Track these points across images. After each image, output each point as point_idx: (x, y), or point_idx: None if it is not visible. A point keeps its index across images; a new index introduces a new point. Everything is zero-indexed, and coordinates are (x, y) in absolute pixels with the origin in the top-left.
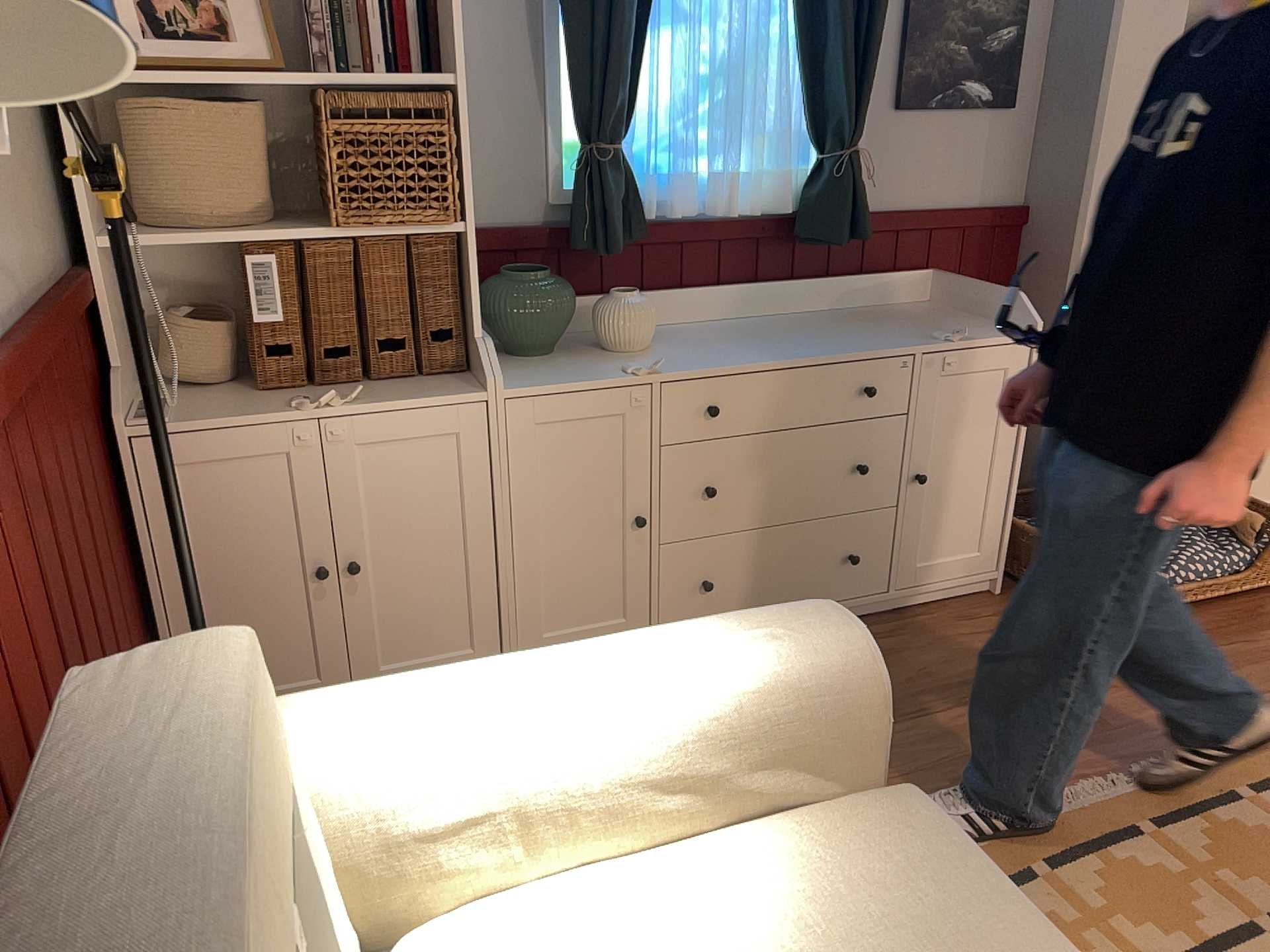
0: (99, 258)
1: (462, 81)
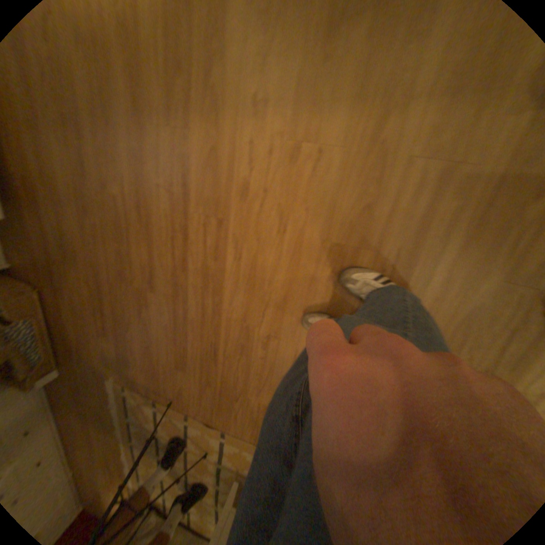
0: None
1: None
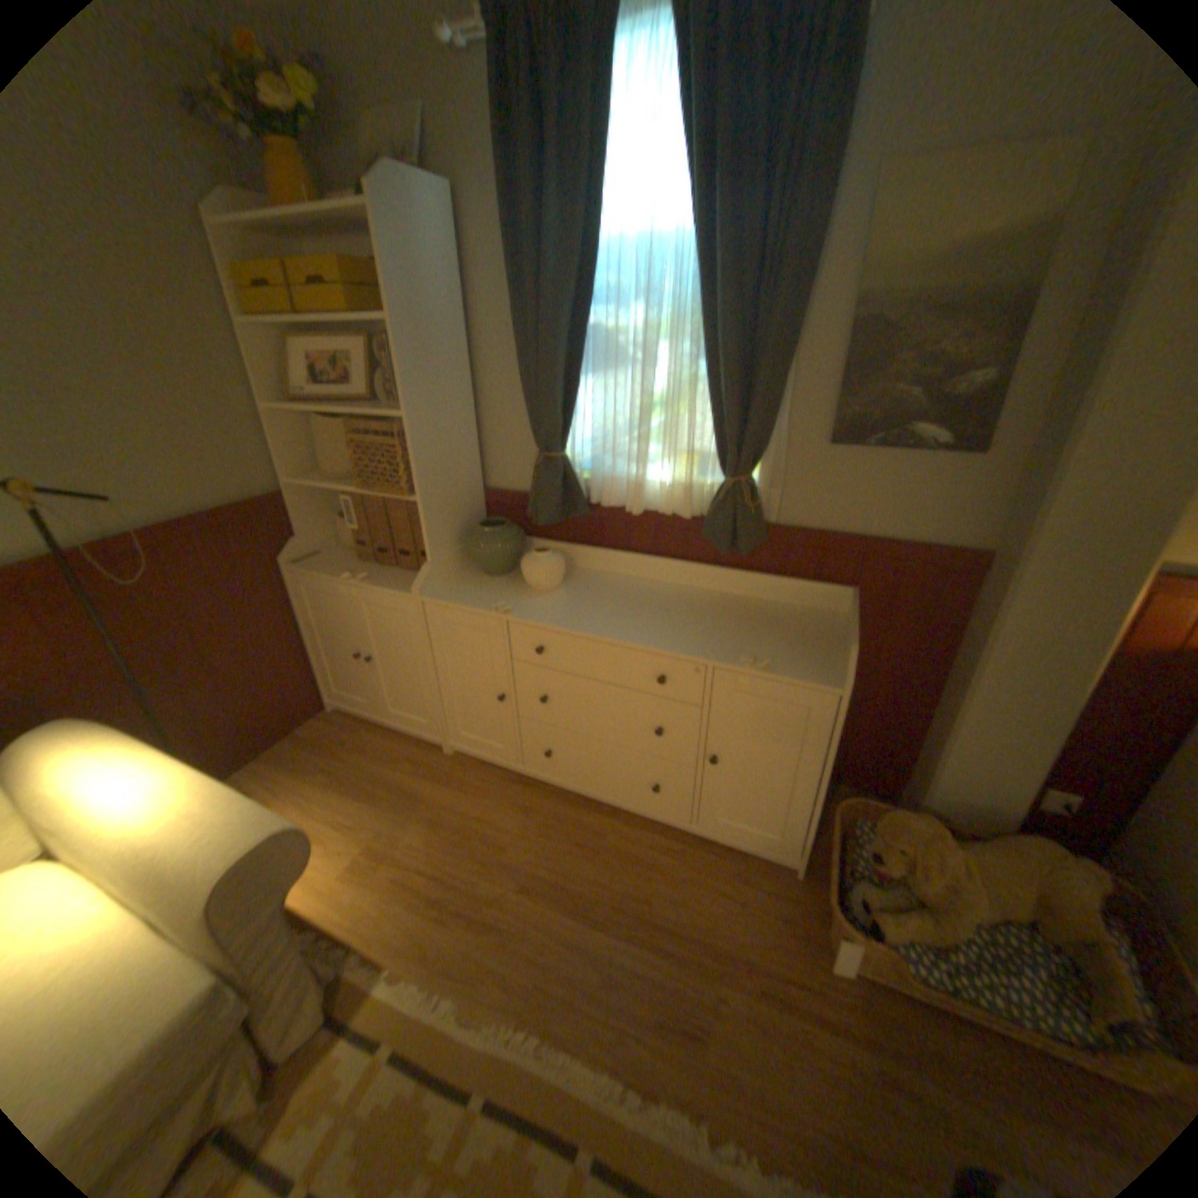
0: (287, 486)
1: (407, 415)
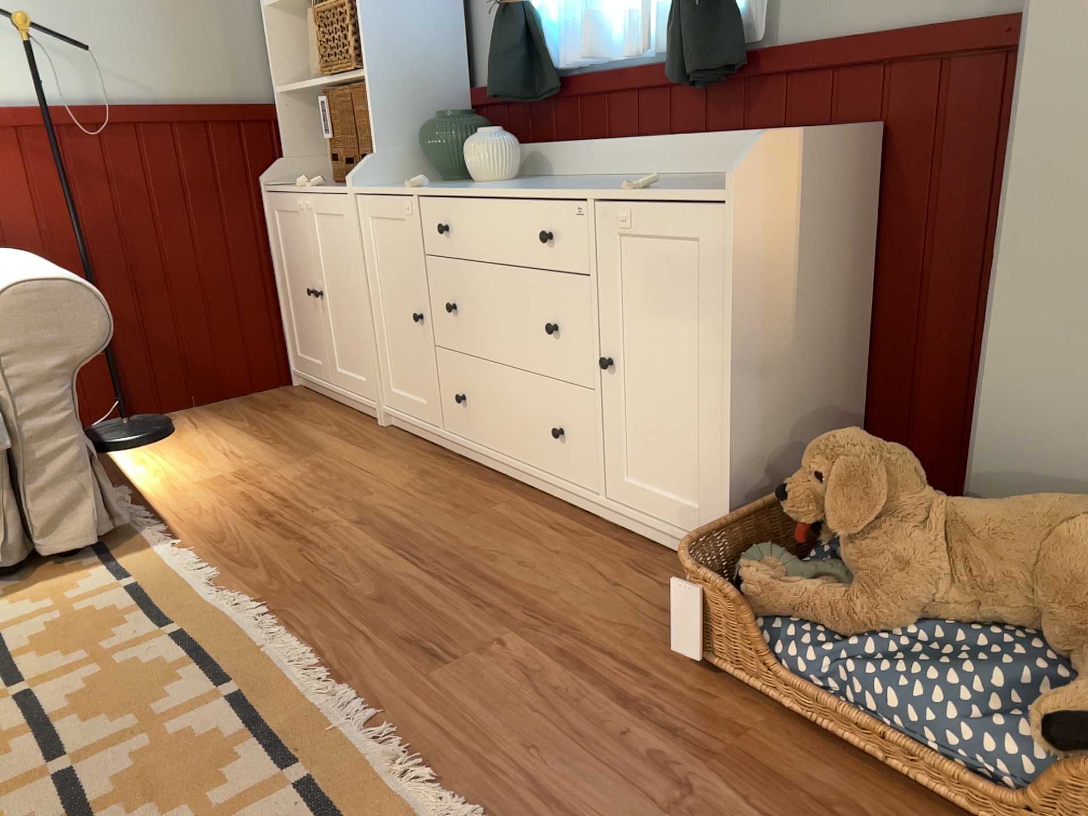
0: (280, 100)
1: None
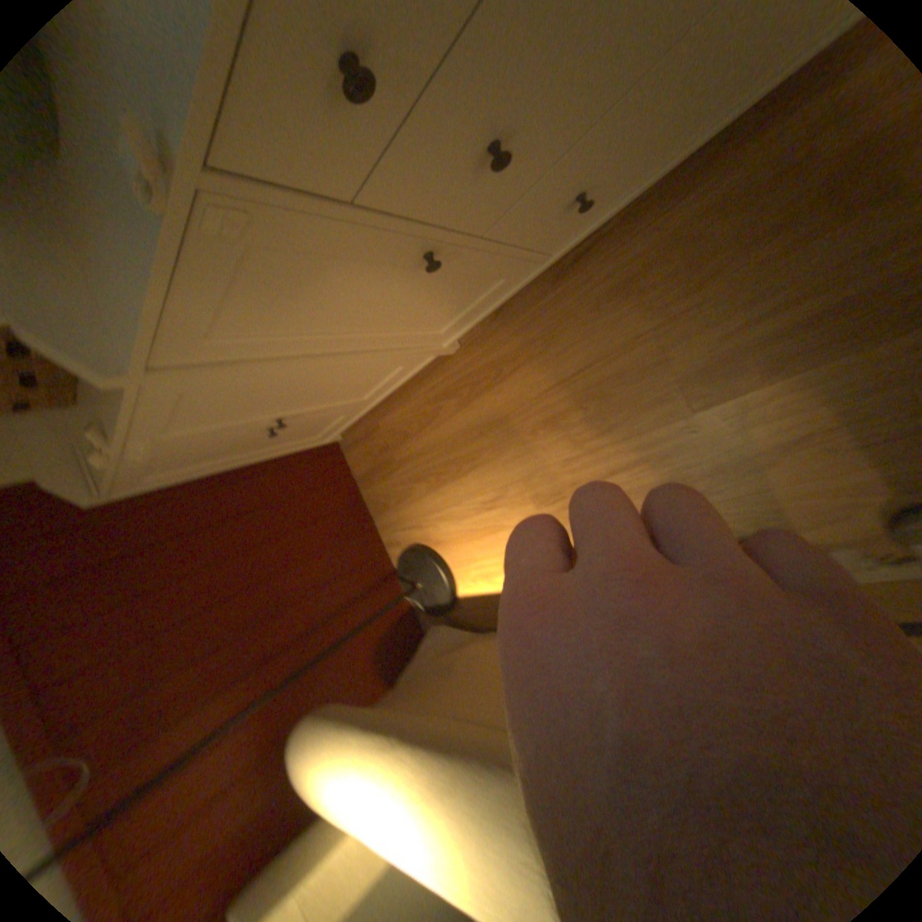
0: None
1: None
